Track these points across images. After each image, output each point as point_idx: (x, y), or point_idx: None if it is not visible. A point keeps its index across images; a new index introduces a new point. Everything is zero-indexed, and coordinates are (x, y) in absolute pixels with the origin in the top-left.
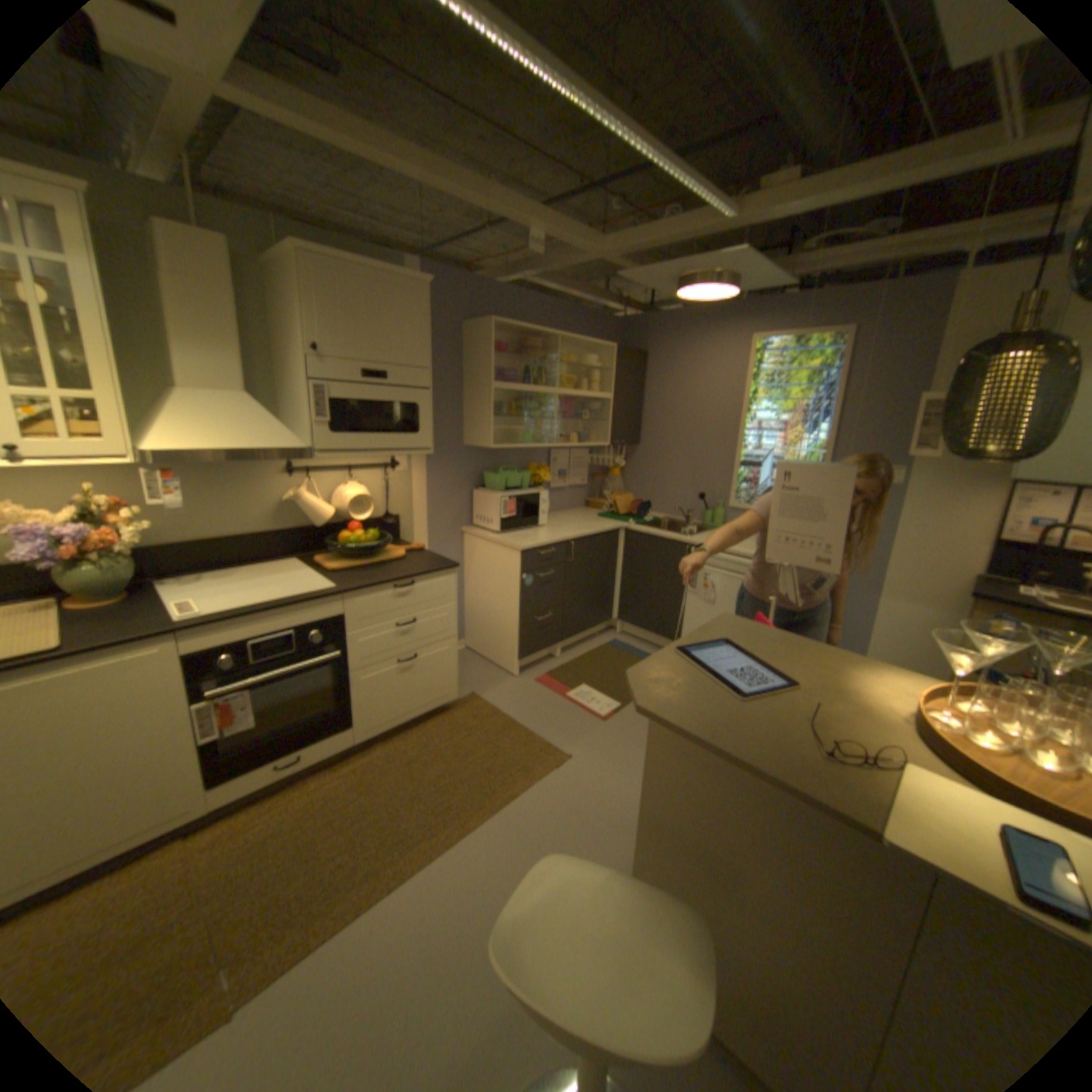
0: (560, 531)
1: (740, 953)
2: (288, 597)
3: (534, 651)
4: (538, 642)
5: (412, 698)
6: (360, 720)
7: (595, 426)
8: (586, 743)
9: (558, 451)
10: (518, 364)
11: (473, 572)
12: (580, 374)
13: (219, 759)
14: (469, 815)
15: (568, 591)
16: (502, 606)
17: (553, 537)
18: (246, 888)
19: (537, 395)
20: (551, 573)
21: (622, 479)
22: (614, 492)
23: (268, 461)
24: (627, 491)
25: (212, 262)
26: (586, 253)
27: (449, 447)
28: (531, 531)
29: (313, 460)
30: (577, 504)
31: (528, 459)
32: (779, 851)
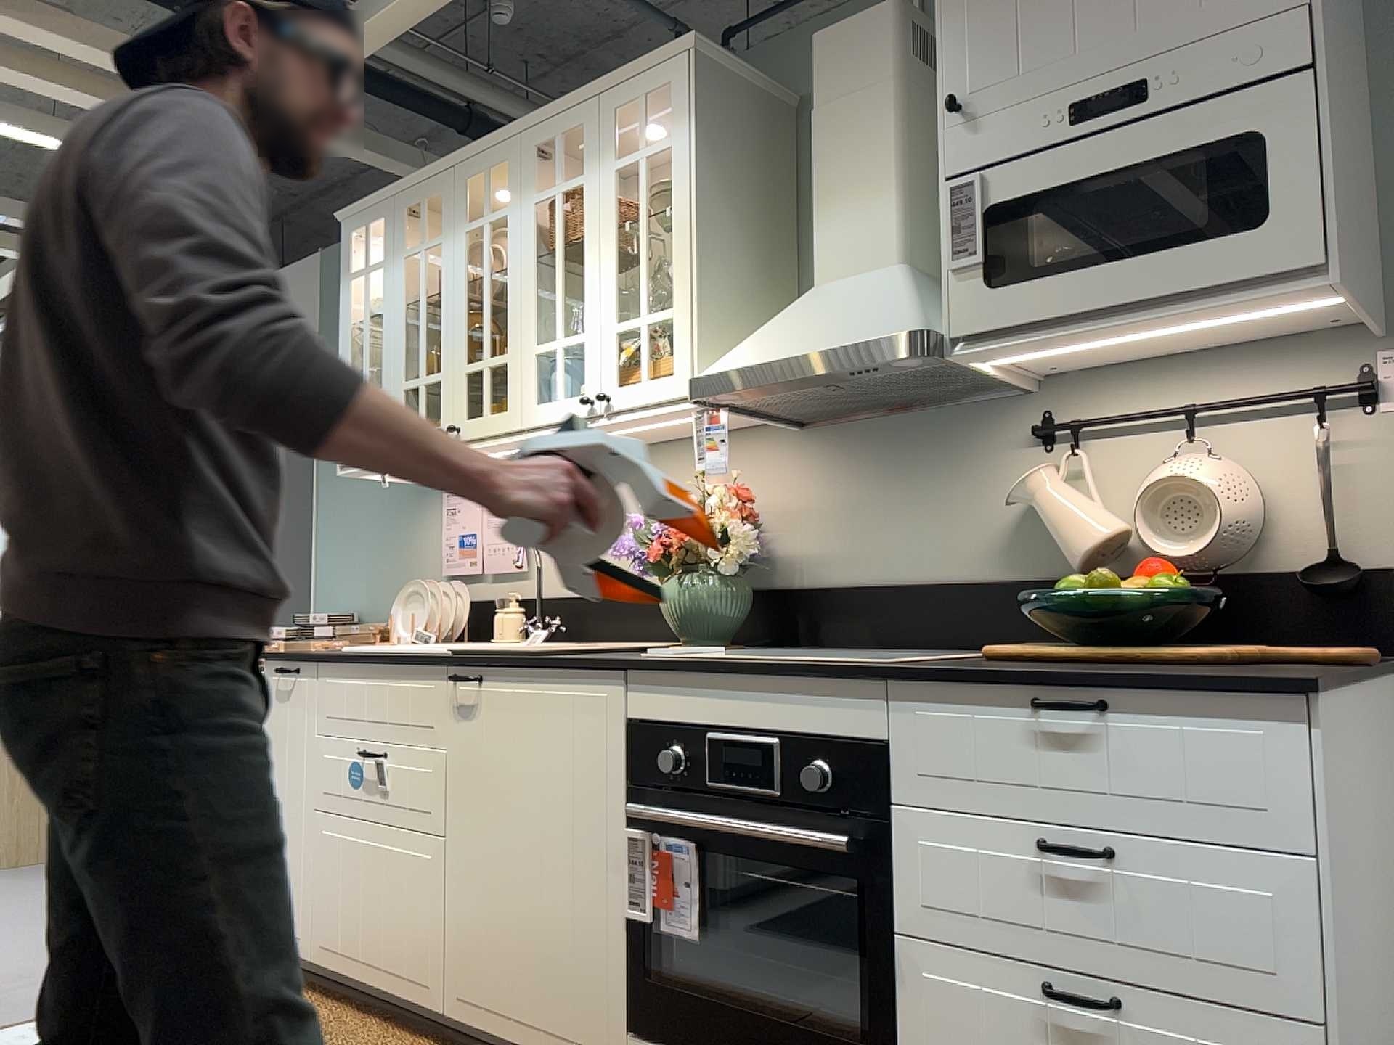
0: None
1: None
2: (797, 661)
3: None
4: None
5: None
6: None
7: None
8: None
9: None
10: None
11: None
12: None
13: (652, 975)
14: None
15: None
16: None
17: None
18: None
19: None
20: None
21: None
22: None
23: (1002, 417)
24: None
25: (868, 56)
26: None
27: None
28: None
29: (1101, 402)
30: None
31: None
32: None
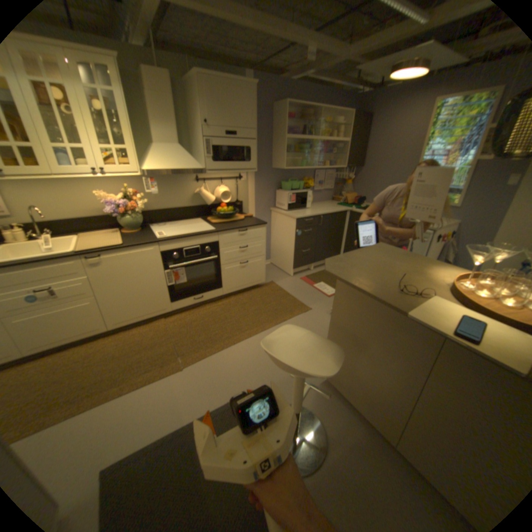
0: (317, 210)
1: (365, 374)
2: (197, 232)
3: (301, 265)
4: (303, 262)
5: (246, 279)
6: (226, 285)
7: (340, 156)
8: (319, 304)
9: (319, 170)
10: (301, 124)
11: (275, 229)
12: (334, 128)
13: (175, 291)
14: (267, 324)
15: (319, 239)
16: (287, 244)
17: (313, 213)
18: (186, 335)
19: (310, 140)
20: (311, 230)
21: (353, 185)
22: (348, 192)
23: (189, 175)
24: (355, 191)
25: (164, 83)
26: (340, 56)
27: (266, 168)
28: (302, 210)
29: (206, 174)
30: (328, 198)
31: (304, 174)
32: (383, 335)
